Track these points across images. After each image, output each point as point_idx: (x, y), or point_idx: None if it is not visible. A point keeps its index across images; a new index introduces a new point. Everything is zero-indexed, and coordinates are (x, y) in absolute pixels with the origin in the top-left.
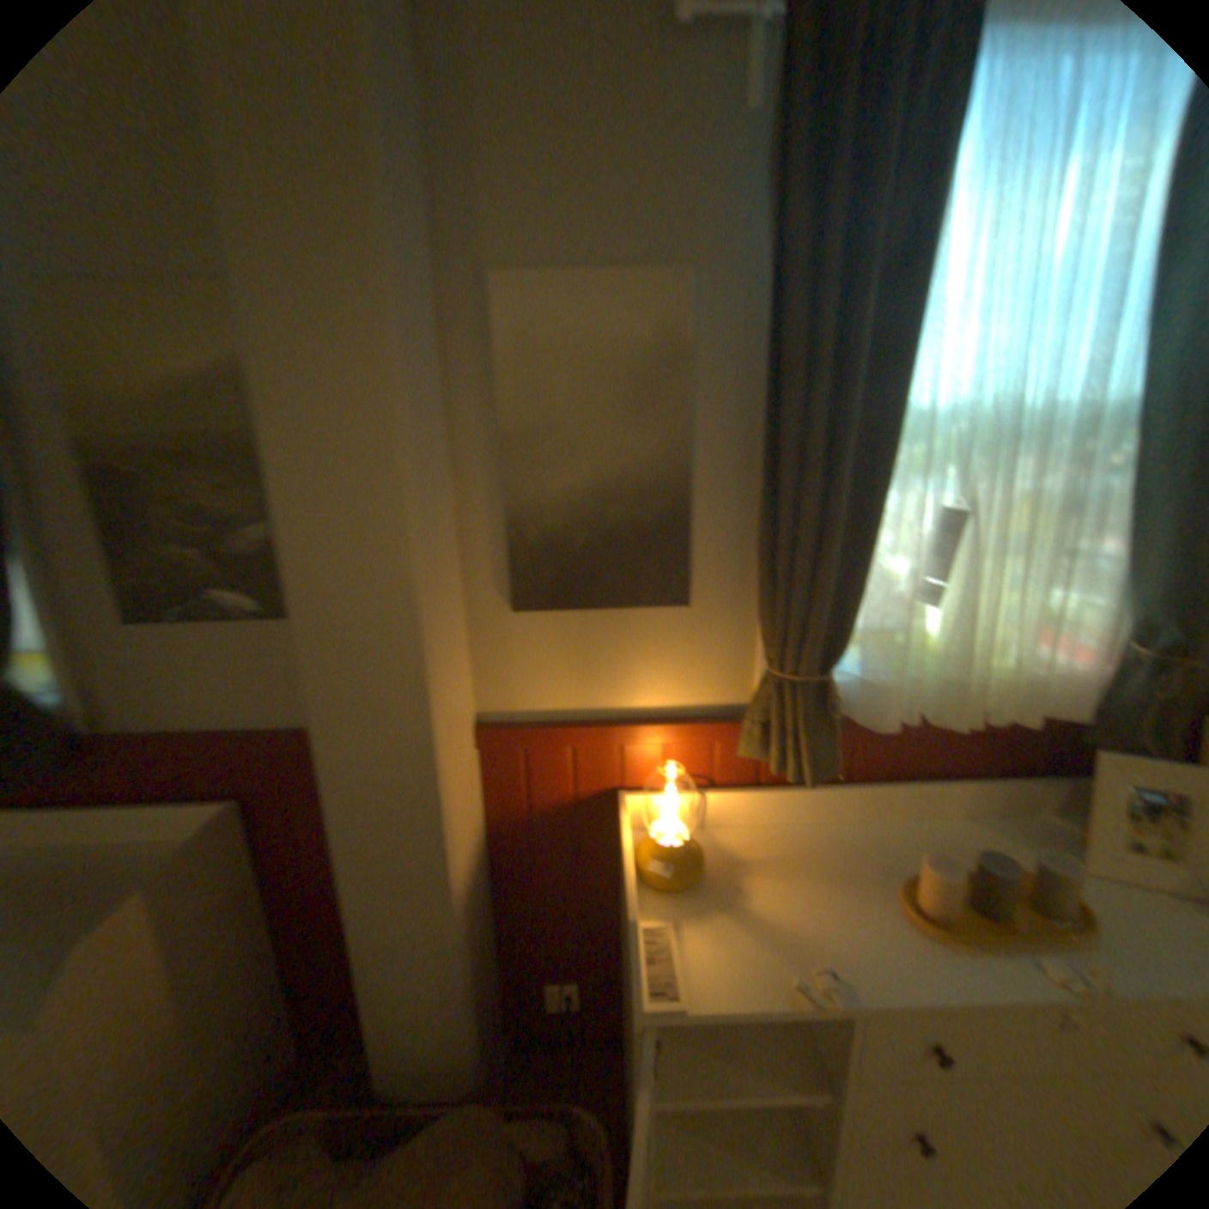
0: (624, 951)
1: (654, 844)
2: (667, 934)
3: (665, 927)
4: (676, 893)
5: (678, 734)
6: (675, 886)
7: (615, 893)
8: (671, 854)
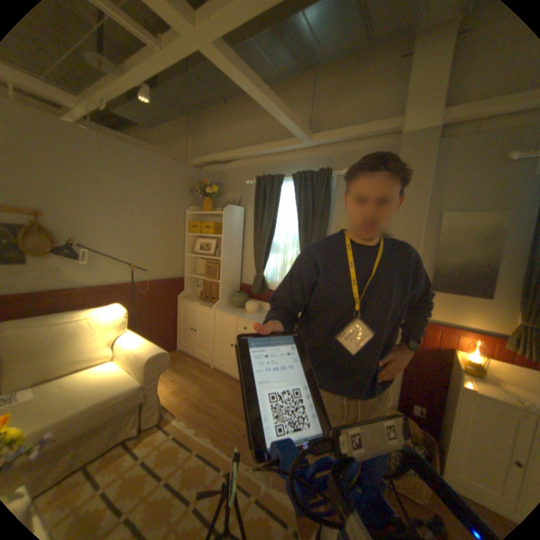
0: (448, 400)
1: (469, 362)
2: (471, 381)
3: (471, 379)
4: (475, 377)
5: (482, 338)
6: (475, 373)
7: (447, 383)
8: (475, 365)
